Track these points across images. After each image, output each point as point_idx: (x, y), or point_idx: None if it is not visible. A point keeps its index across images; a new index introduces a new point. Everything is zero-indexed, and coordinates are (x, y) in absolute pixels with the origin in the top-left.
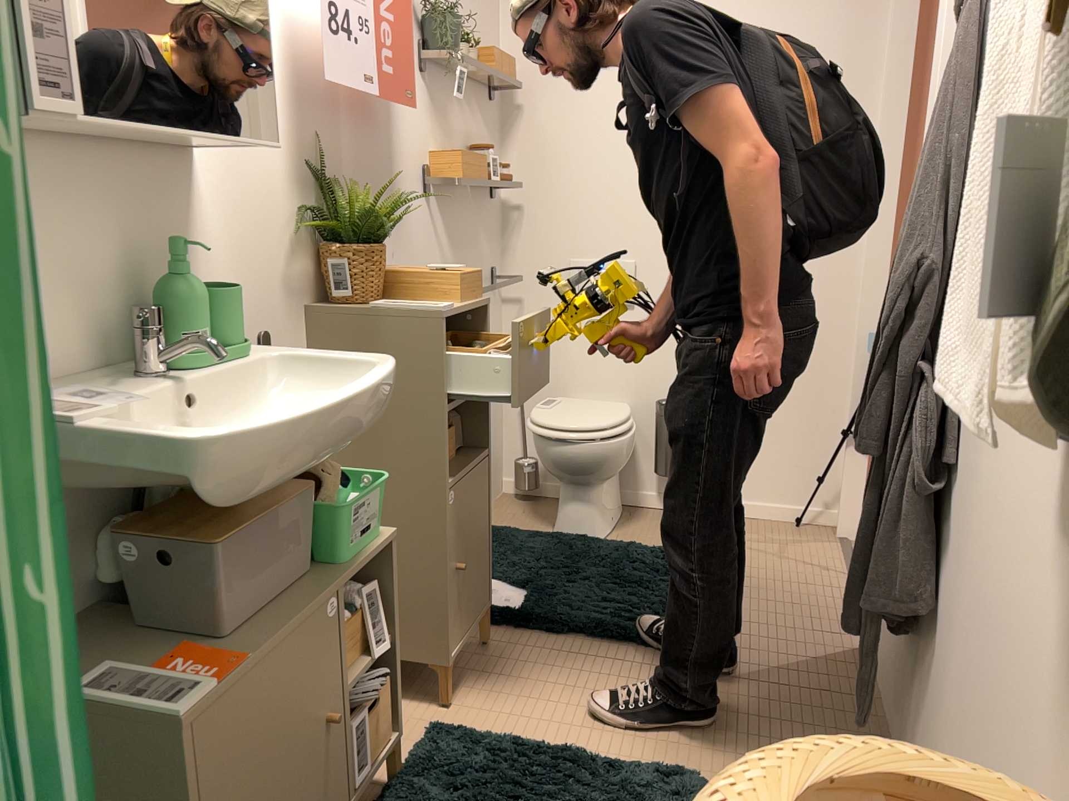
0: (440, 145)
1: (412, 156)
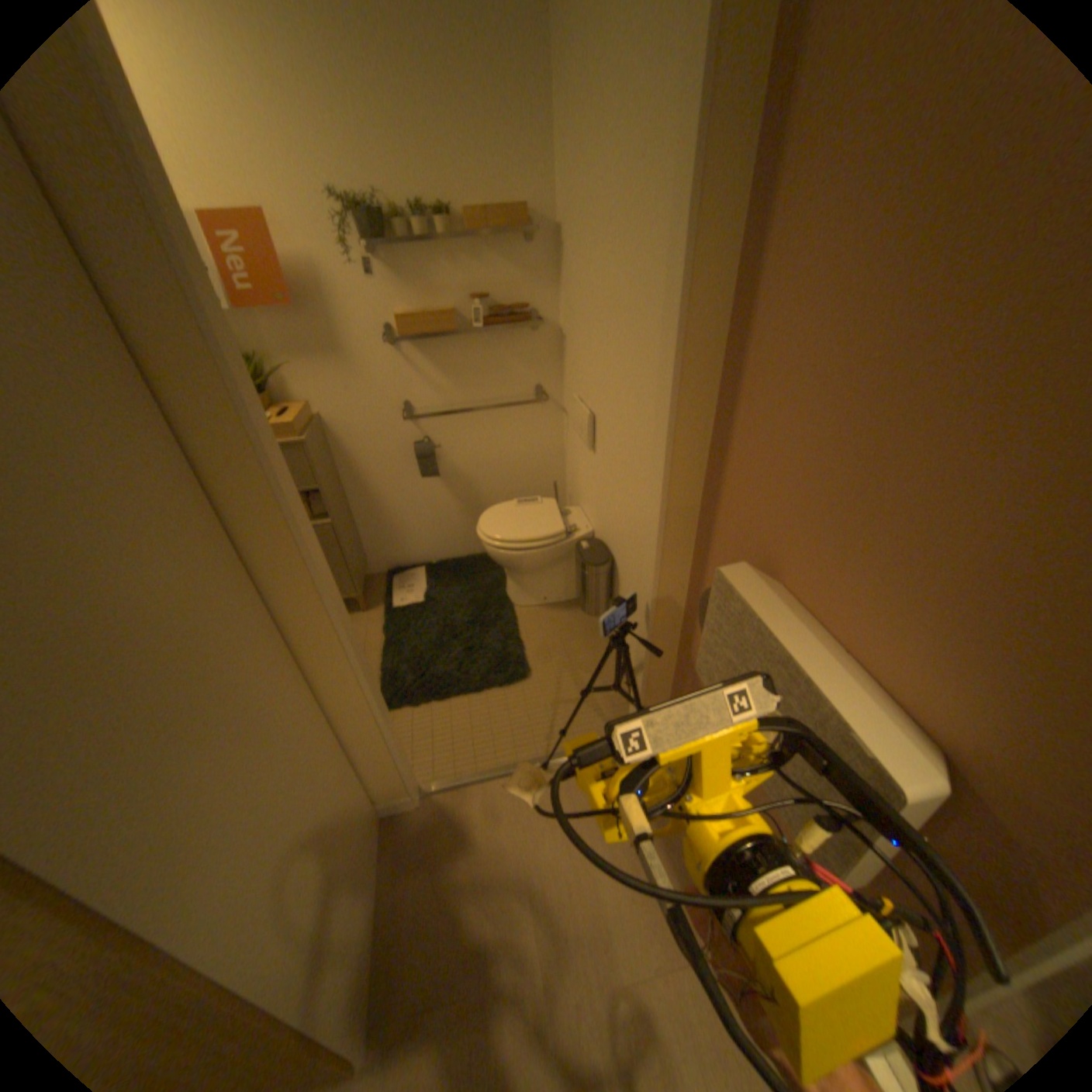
0: (413, 303)
1: (362, 321)
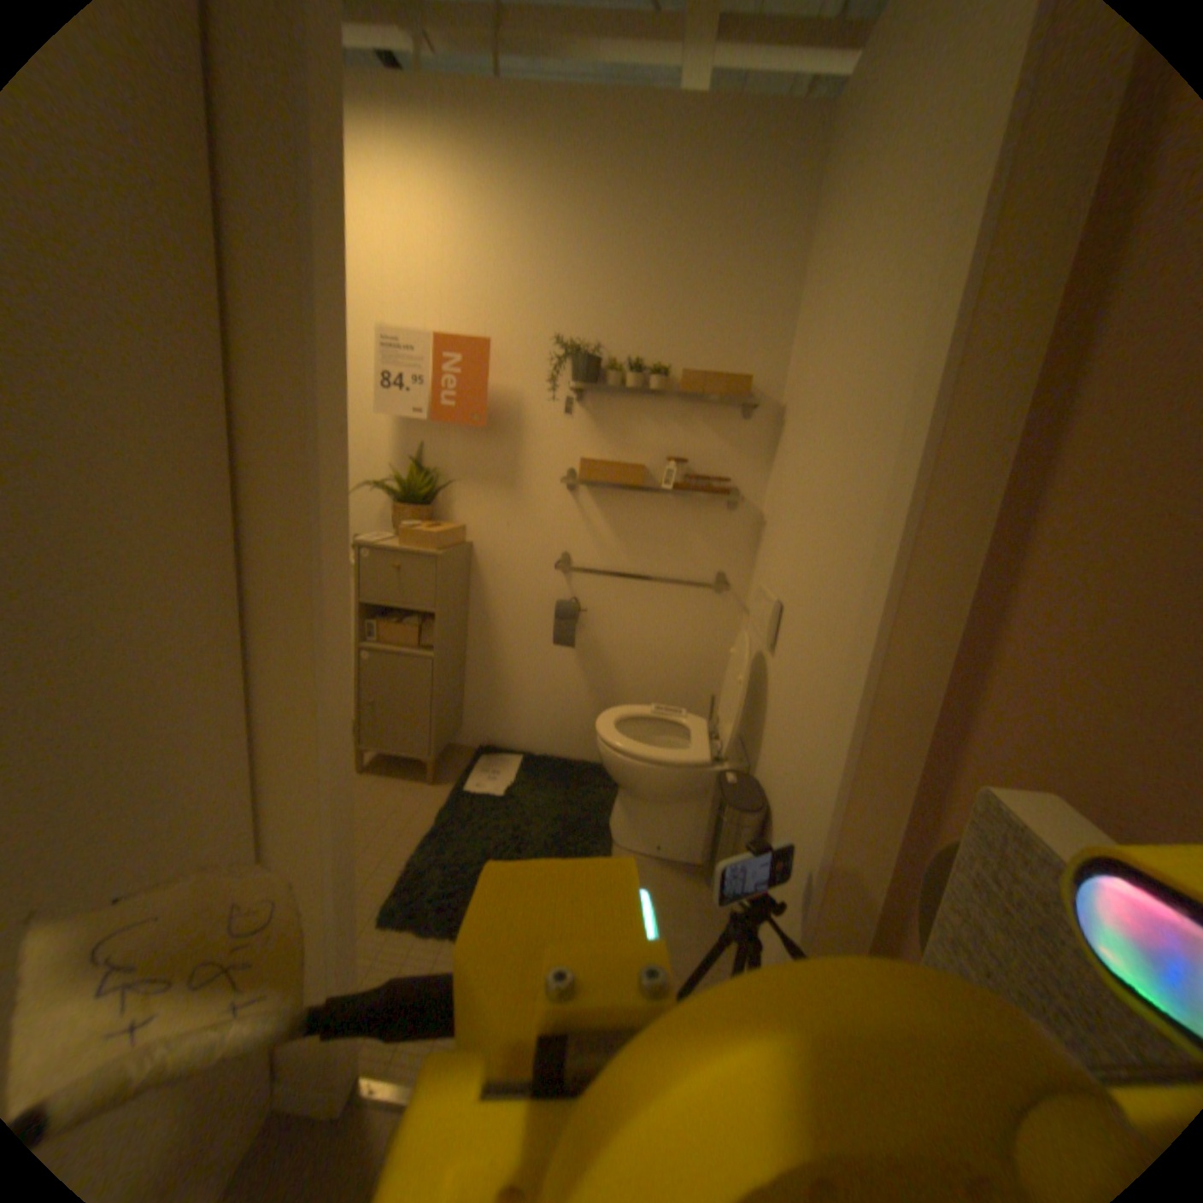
0: (607, 450)
1: (549, 457)
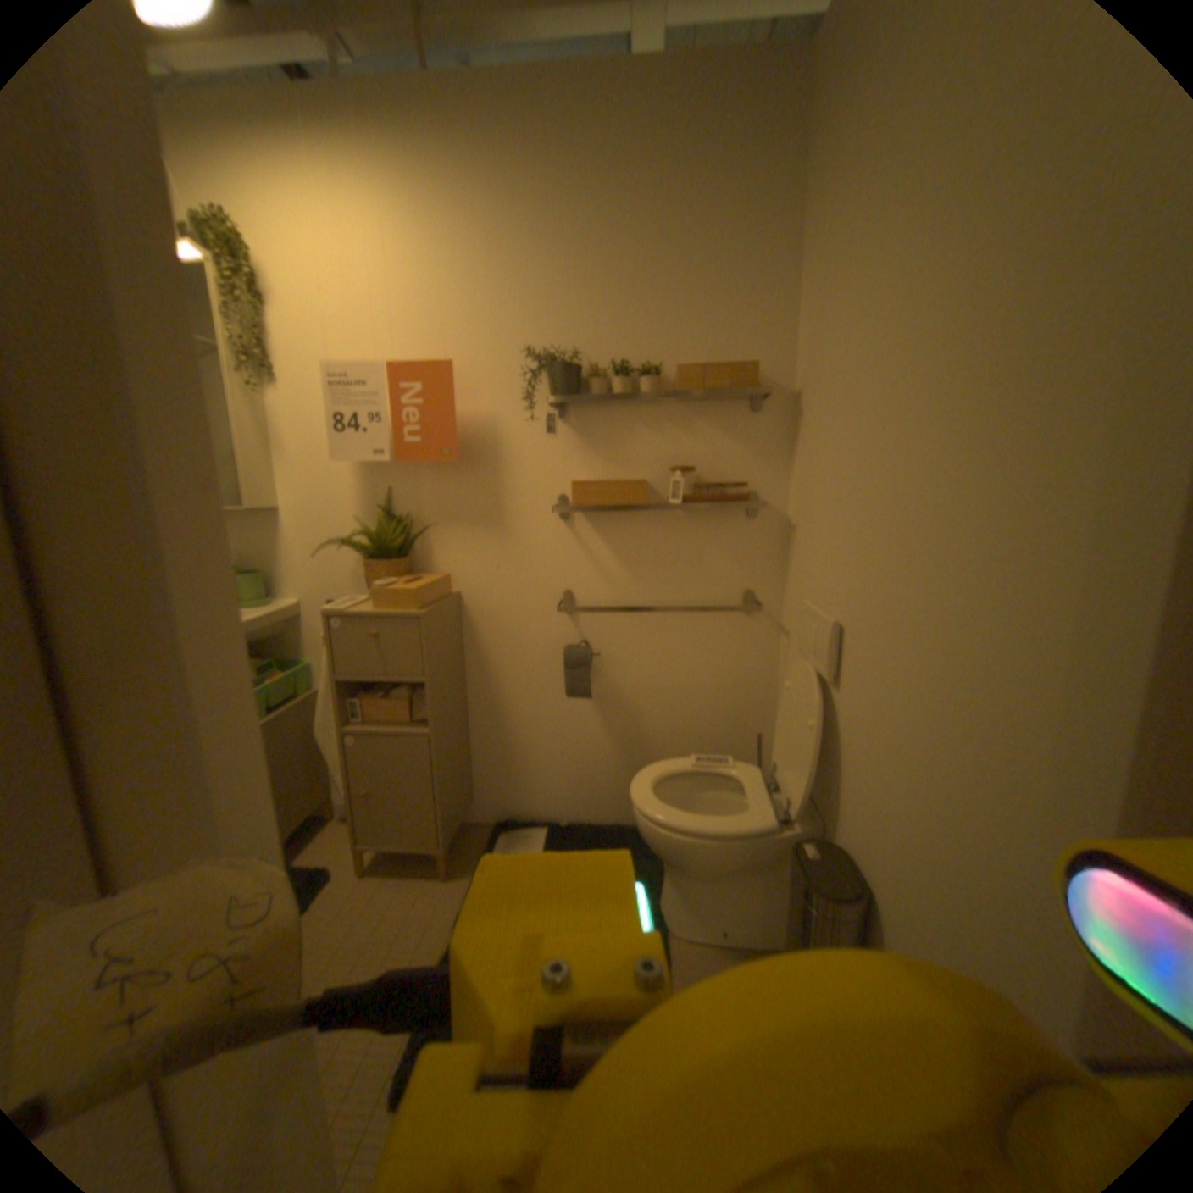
0: (600, 469)
1: (535, 486)
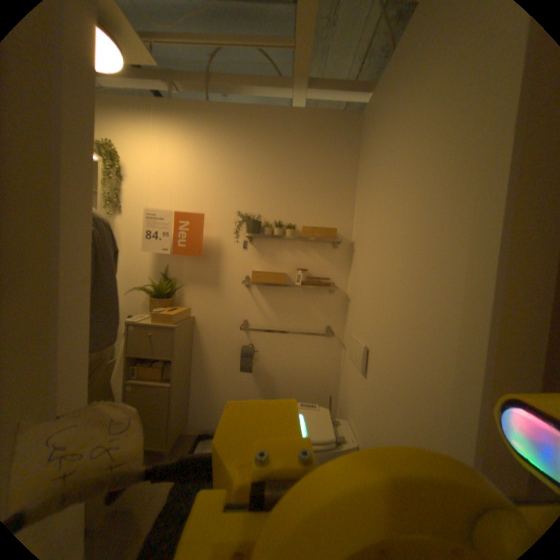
0: (265, 266)
1: (235, 270)
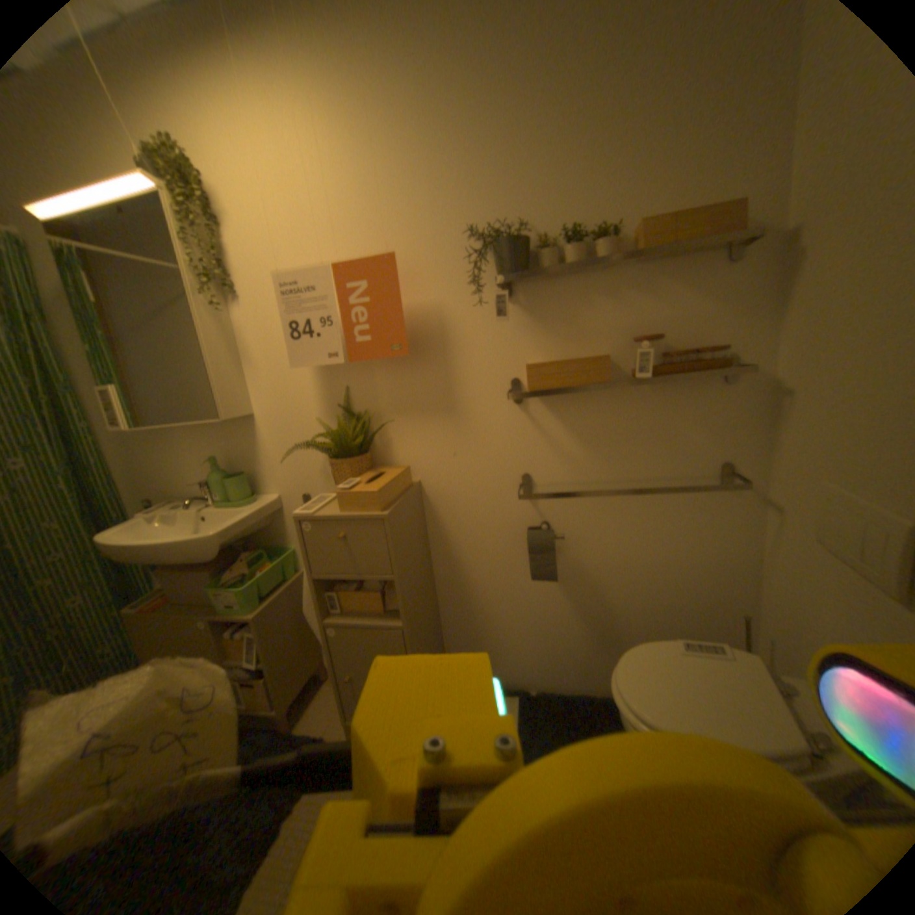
0: (554, 348)
1: (486, 372)
